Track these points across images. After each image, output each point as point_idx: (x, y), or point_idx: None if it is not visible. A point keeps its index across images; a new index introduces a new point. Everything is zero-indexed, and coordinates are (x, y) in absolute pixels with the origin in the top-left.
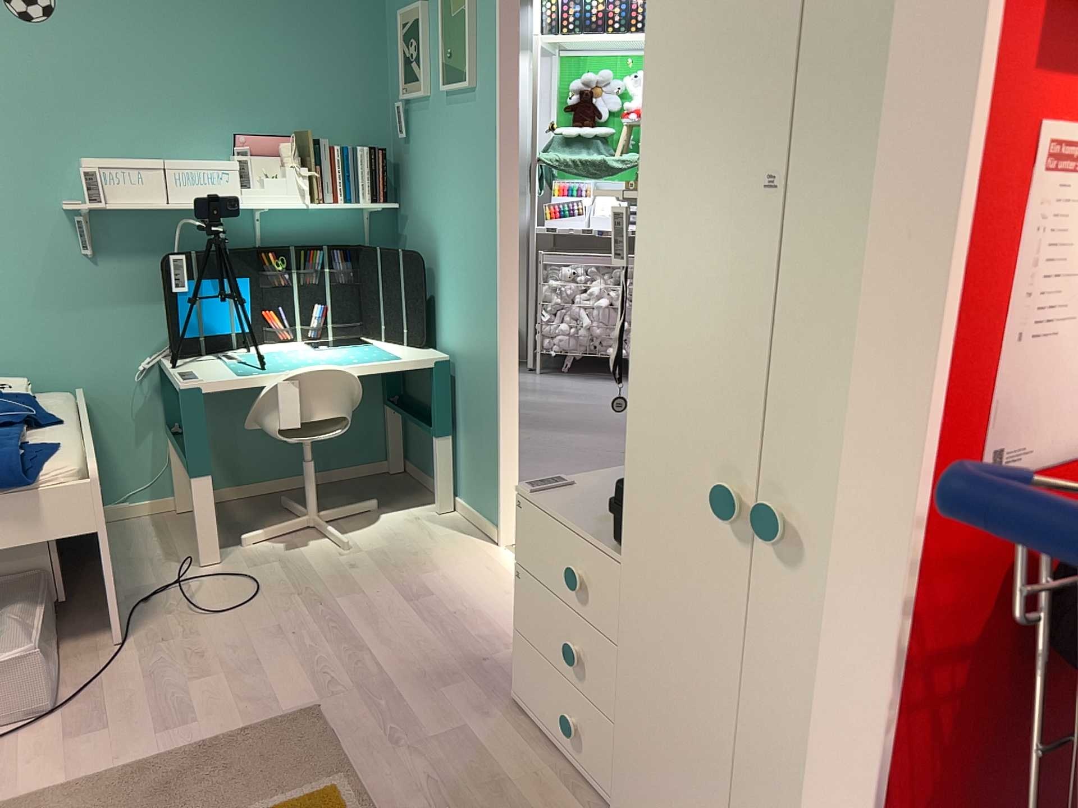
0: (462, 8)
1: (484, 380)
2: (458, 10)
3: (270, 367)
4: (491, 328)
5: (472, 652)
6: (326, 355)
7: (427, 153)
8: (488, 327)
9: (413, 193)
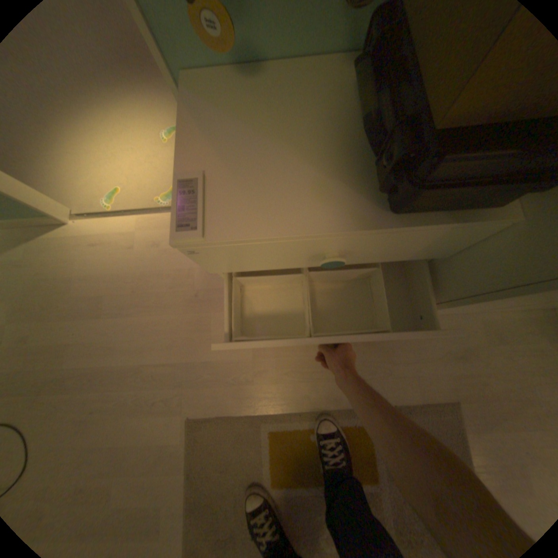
0: None
1: None
2: None
3: None
4: None
5: (182, 300)
6: None
7: None
8: None
9: None
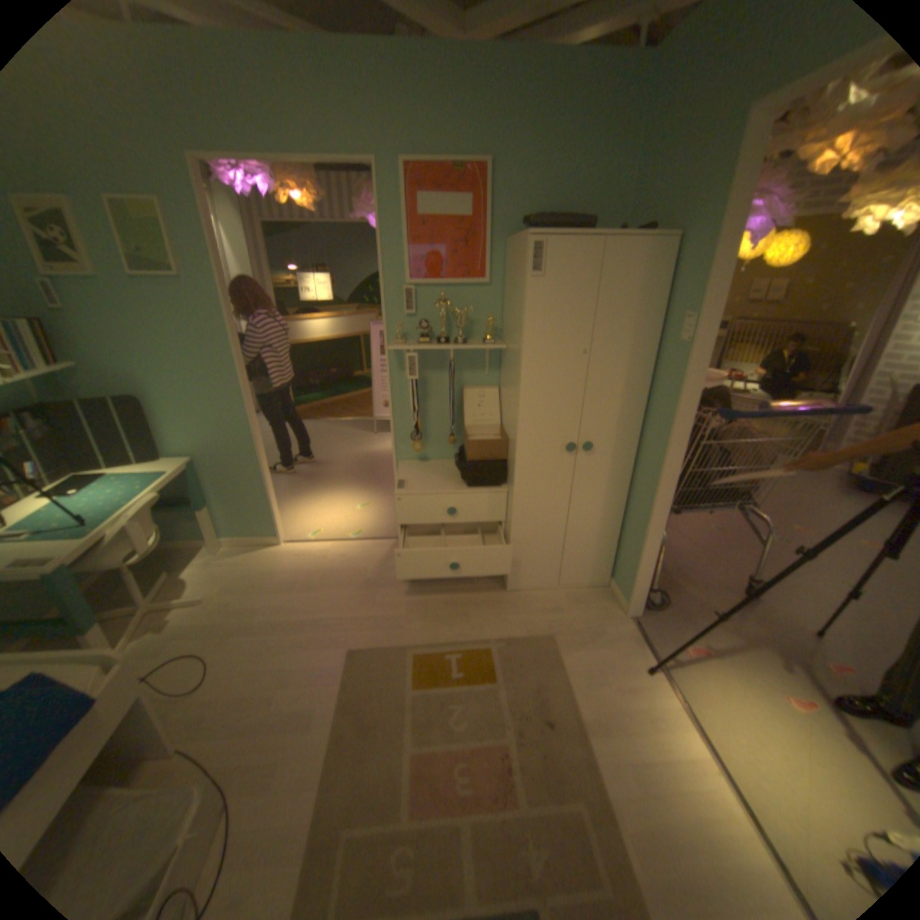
0: (151, 217)
1: (238, 462)
2: (145, 217)
3: (79, 522)
4: (241, 431)
5: (357, 584)
6: (96, 496)
7: (104, 321)
8: (236, 431)
9: (86, 352)
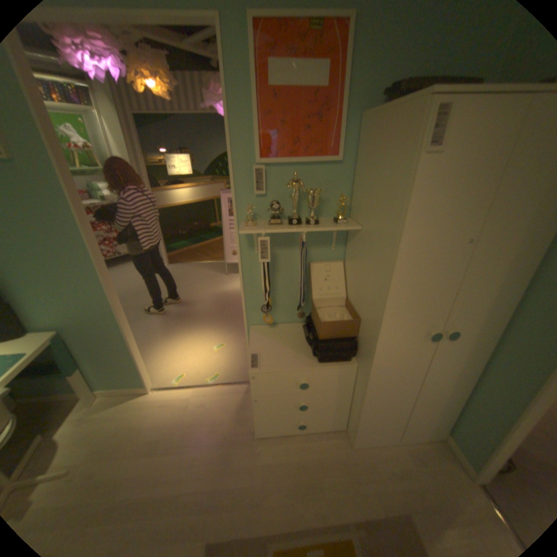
0: None
1: (102, 332)
2: None
3: None
4: (101, 306)
5: (215, 442)
6: None
7: None
8: (96, 306)
9: None
